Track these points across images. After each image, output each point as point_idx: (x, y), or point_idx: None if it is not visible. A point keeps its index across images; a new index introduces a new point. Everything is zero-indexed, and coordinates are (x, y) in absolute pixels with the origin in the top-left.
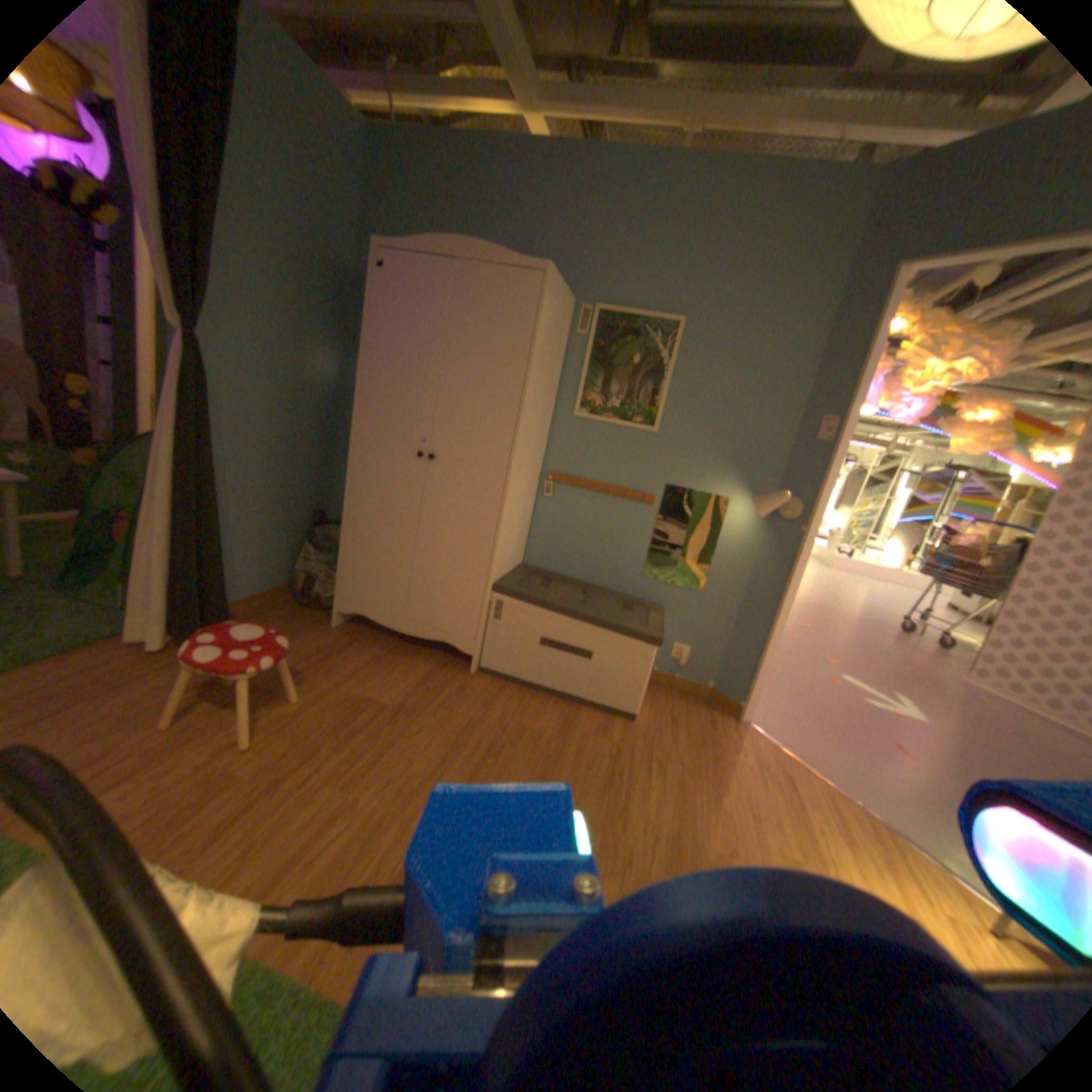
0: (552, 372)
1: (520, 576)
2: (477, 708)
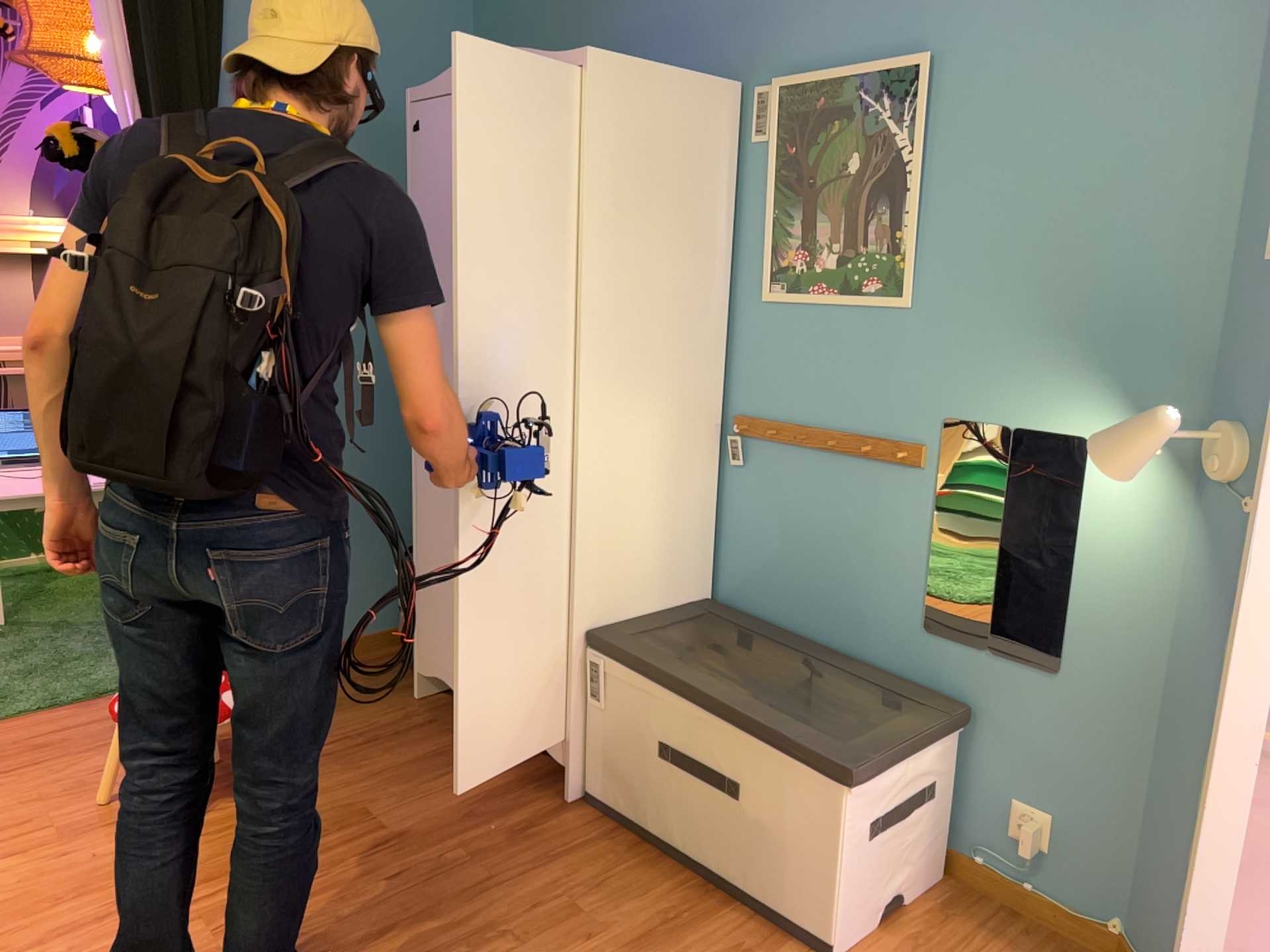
0: (689, 227)
1: (669, 621)
2: (522, 862)
